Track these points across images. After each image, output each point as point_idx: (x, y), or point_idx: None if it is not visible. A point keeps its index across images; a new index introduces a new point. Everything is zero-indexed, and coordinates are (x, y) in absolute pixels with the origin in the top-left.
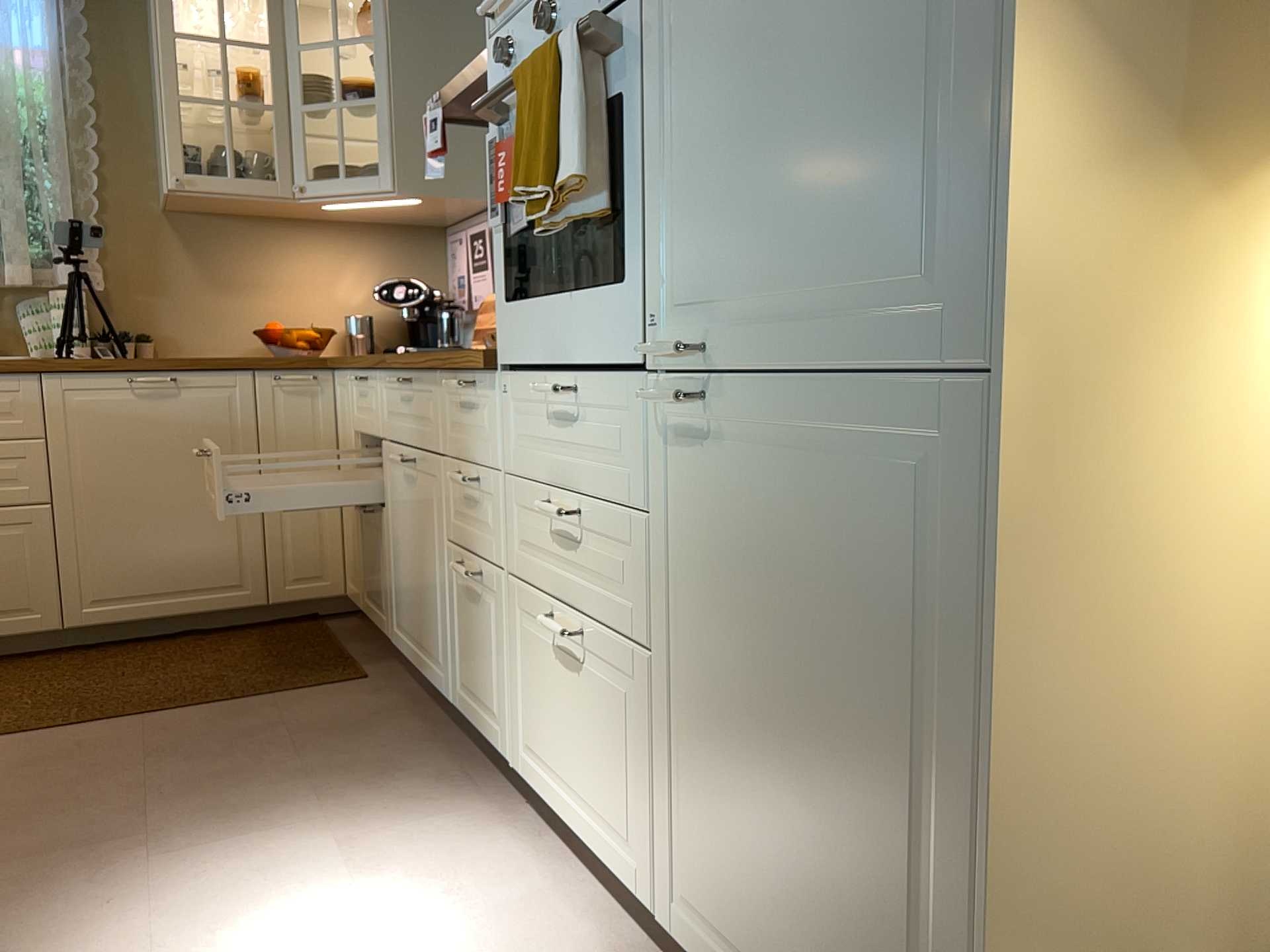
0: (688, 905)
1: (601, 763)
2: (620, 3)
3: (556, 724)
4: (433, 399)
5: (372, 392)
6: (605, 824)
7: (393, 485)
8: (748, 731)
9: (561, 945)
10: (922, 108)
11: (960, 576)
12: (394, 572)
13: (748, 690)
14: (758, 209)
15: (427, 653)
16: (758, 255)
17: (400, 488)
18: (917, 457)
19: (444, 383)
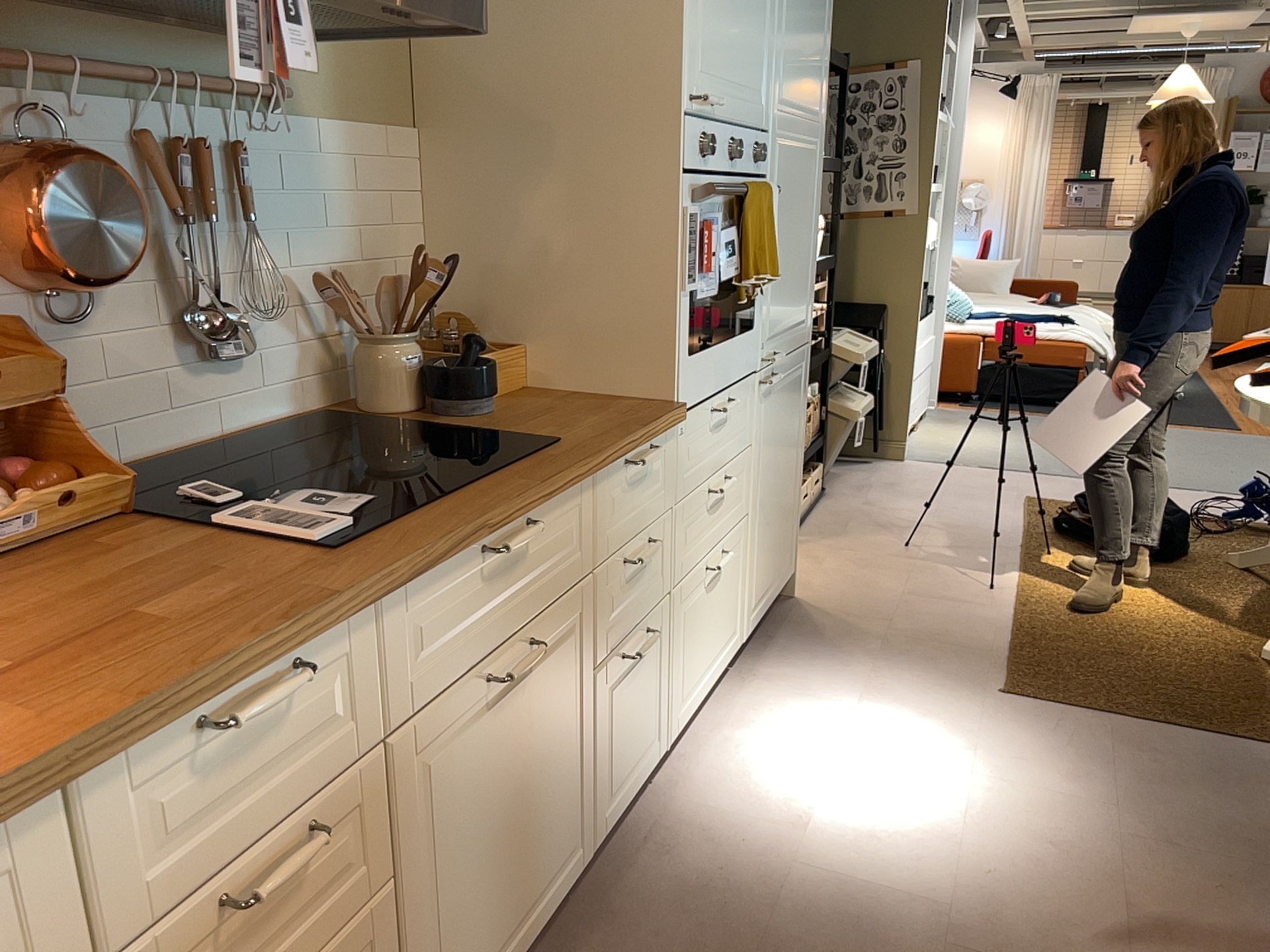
0: (752, 608)
1: (725, 612)
2: (758, 176)
3: (702, 641)
4: (577, 514)
5: (323, 680)
6: (723, 646)
7: (441, 777)
8: (772, 498)
9: (752, 708)
10: (807, 271)
11: (802, 396)
12: (435, 941)
13: (773, 482)
14: (786, 295)
15: (541, 889)
16: (785, 312)
17: (469, 750)
18: (800, 368)
19: (586, 483)
